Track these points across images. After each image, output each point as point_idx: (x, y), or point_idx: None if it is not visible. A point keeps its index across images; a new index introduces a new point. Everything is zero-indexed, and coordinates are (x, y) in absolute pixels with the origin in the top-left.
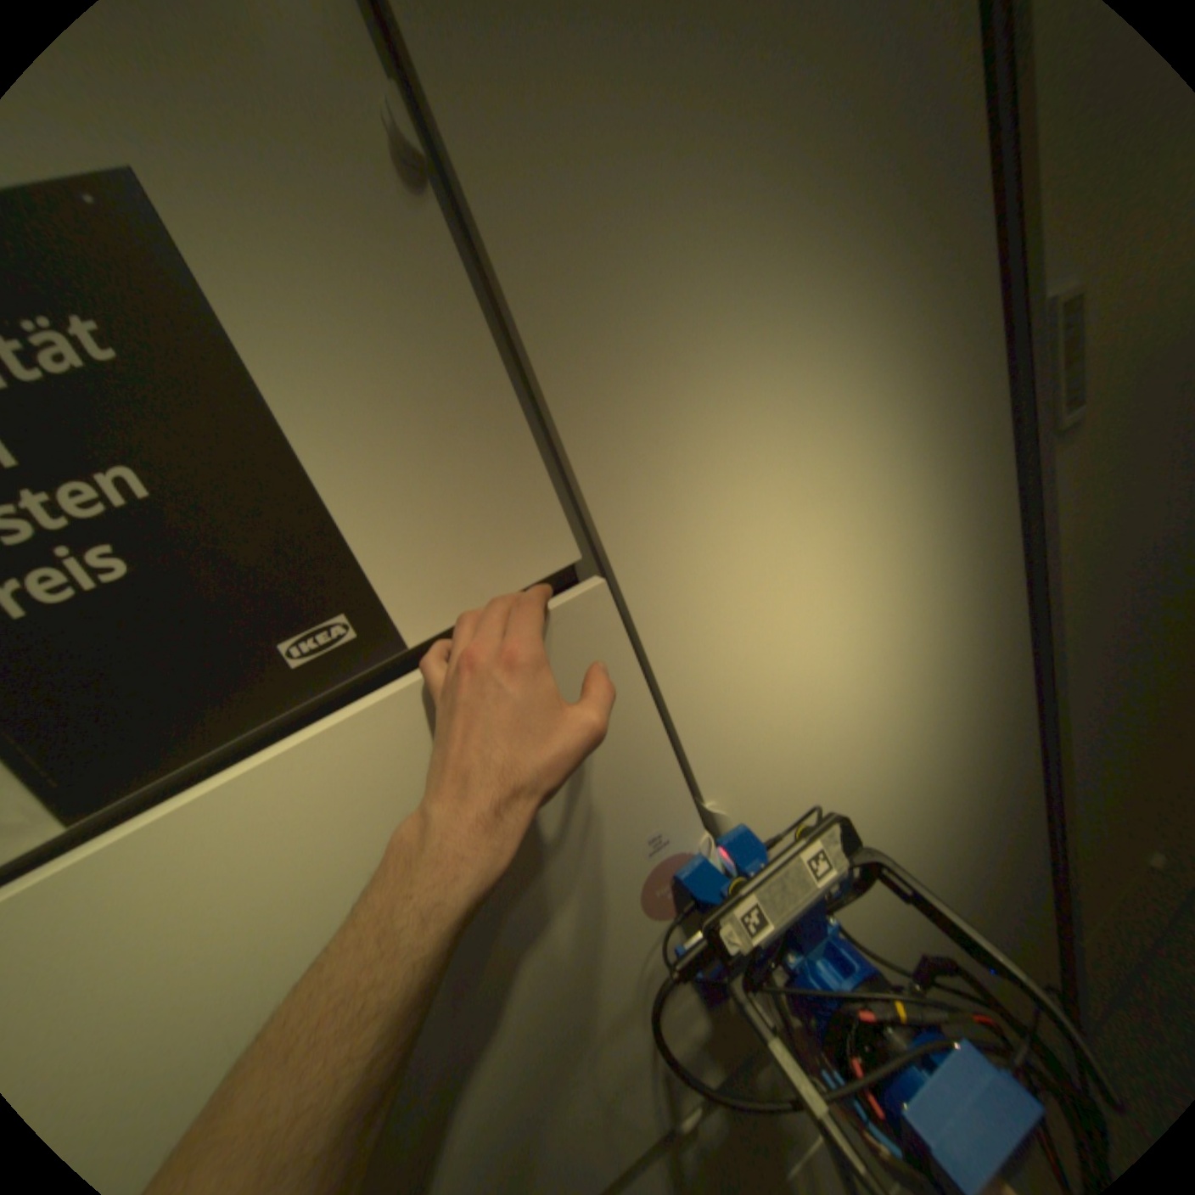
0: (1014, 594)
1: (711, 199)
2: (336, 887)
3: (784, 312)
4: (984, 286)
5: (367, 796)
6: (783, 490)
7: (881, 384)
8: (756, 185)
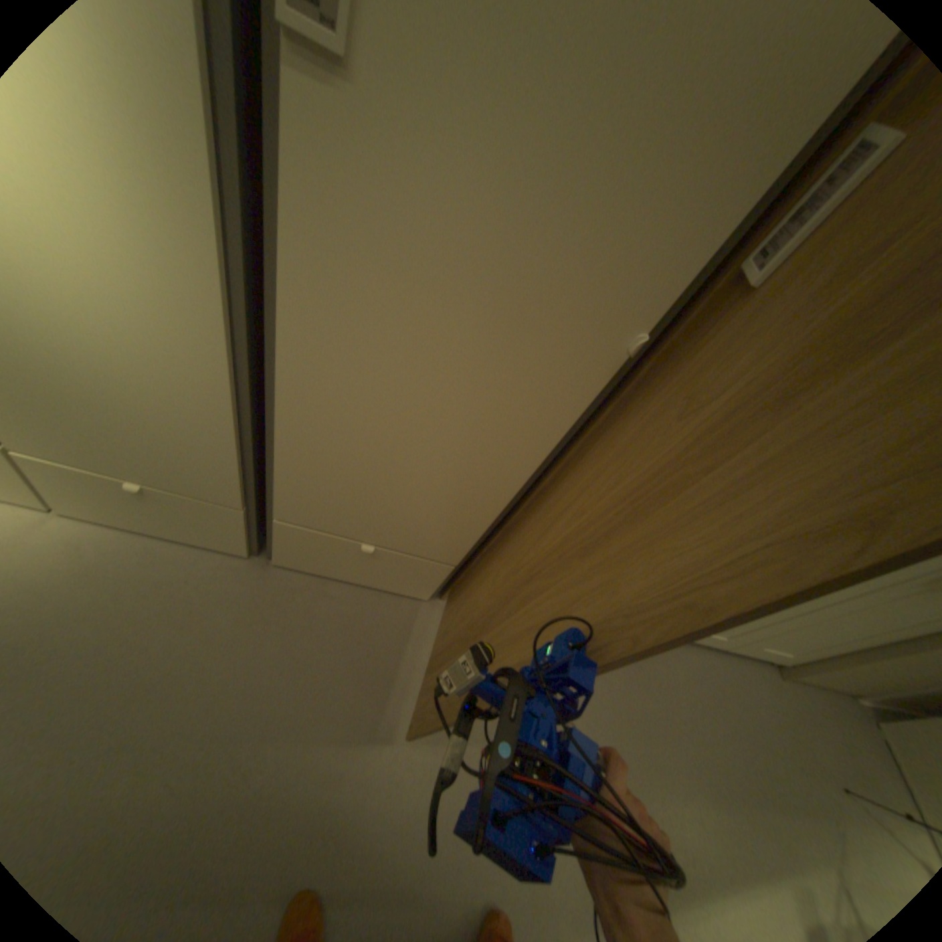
0: (197, 173)
1: None
2: None
3: None
4: None
5: None
6: None
7: None
8: None
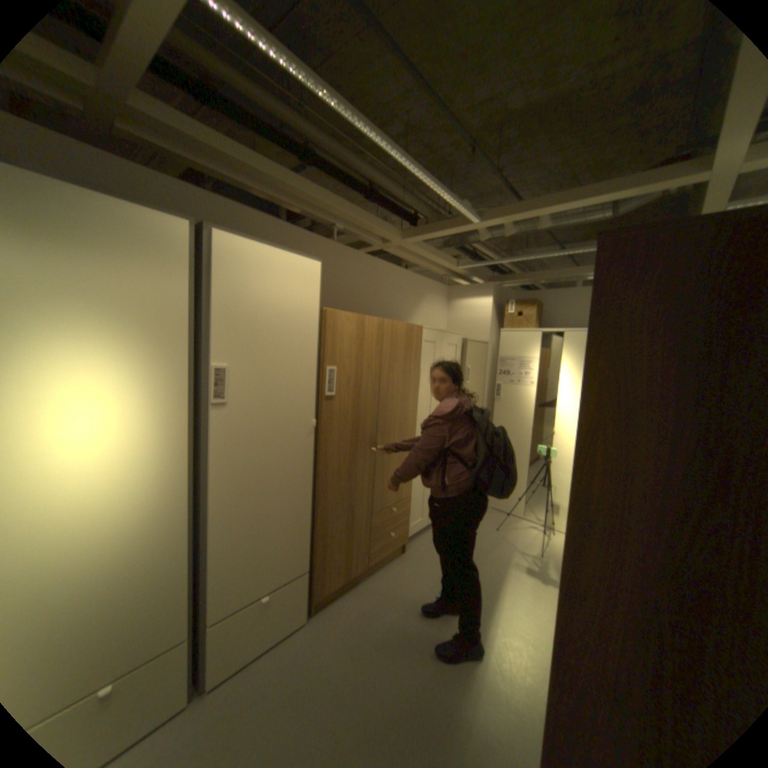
0: (182, 449)
1: (63, 301)
2: None
3: (84, 334)
4: (183, 354)
5: None
6: (65, 378)
7: (125, 364)
8: (84, 304)
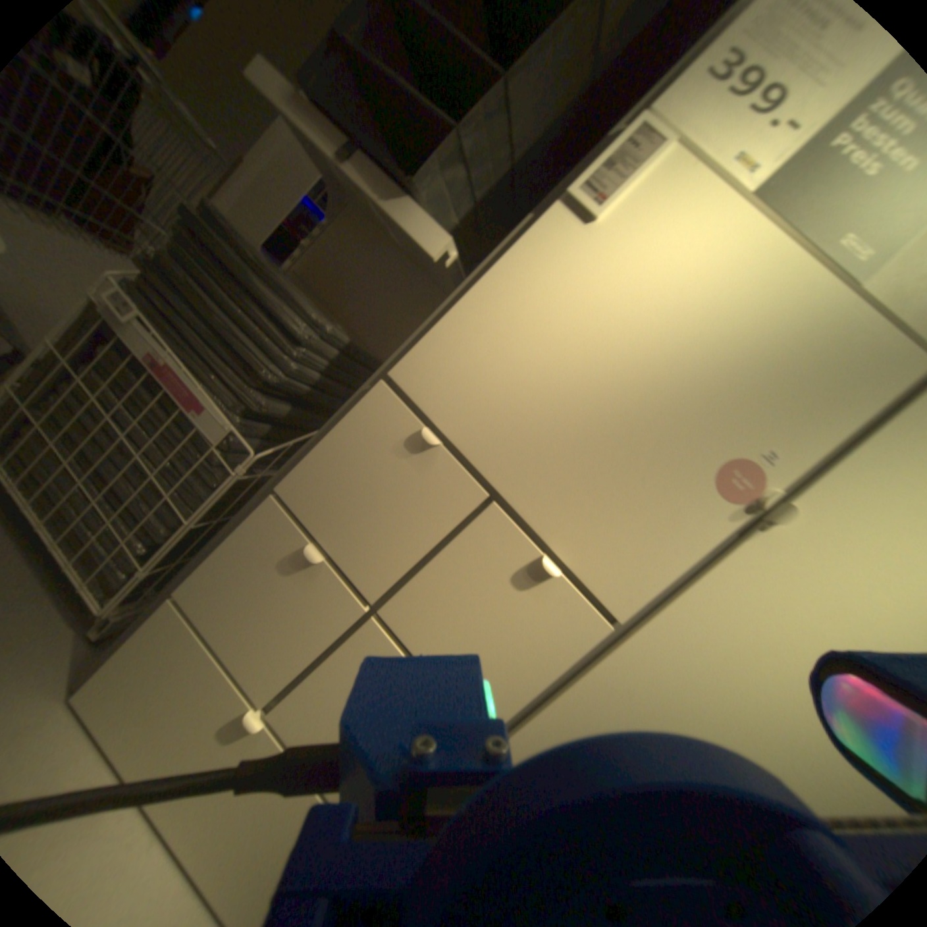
0: None
1: None
2: (723, 303)
3: None
4: None
5: (774, 301)
6: None
7: None
8: None
